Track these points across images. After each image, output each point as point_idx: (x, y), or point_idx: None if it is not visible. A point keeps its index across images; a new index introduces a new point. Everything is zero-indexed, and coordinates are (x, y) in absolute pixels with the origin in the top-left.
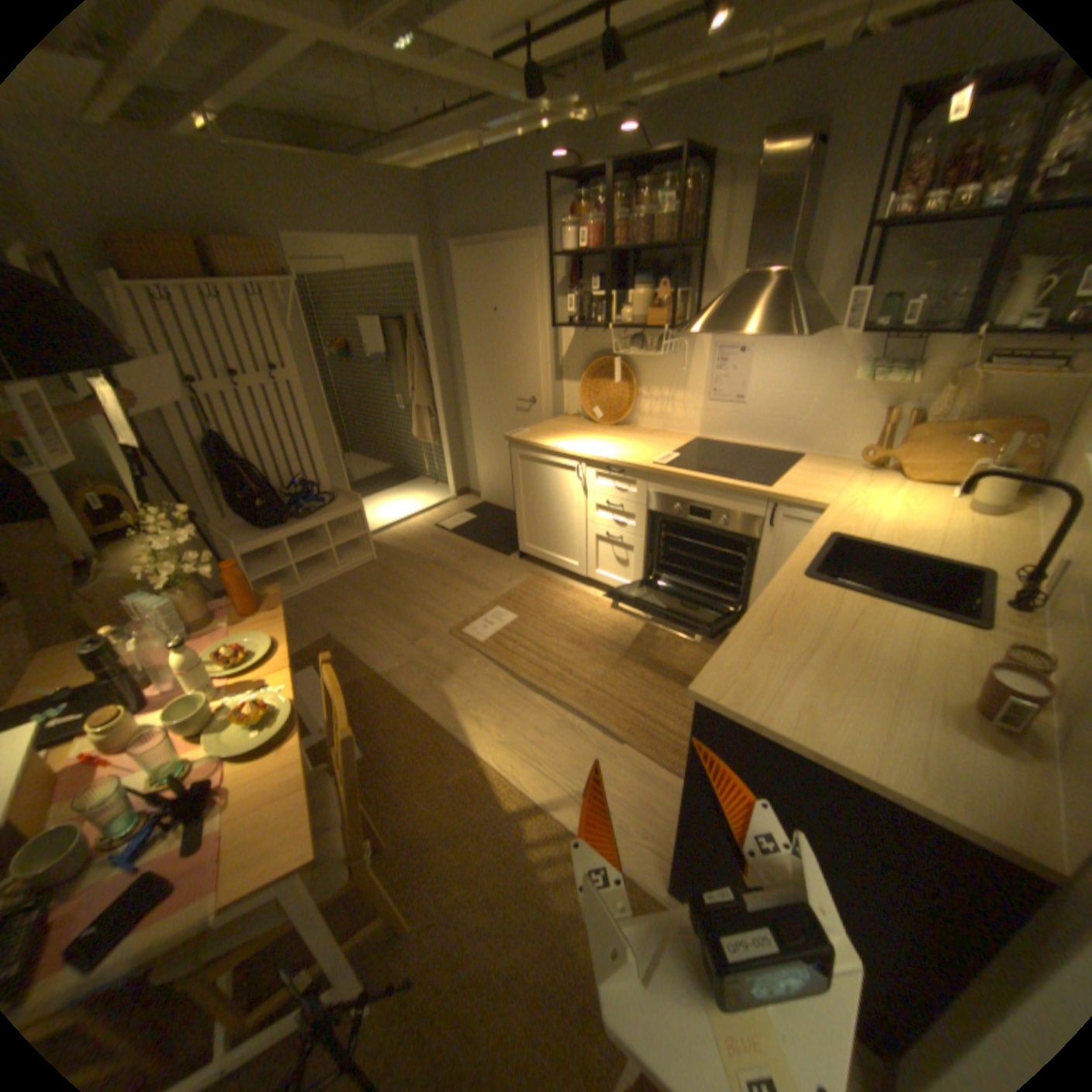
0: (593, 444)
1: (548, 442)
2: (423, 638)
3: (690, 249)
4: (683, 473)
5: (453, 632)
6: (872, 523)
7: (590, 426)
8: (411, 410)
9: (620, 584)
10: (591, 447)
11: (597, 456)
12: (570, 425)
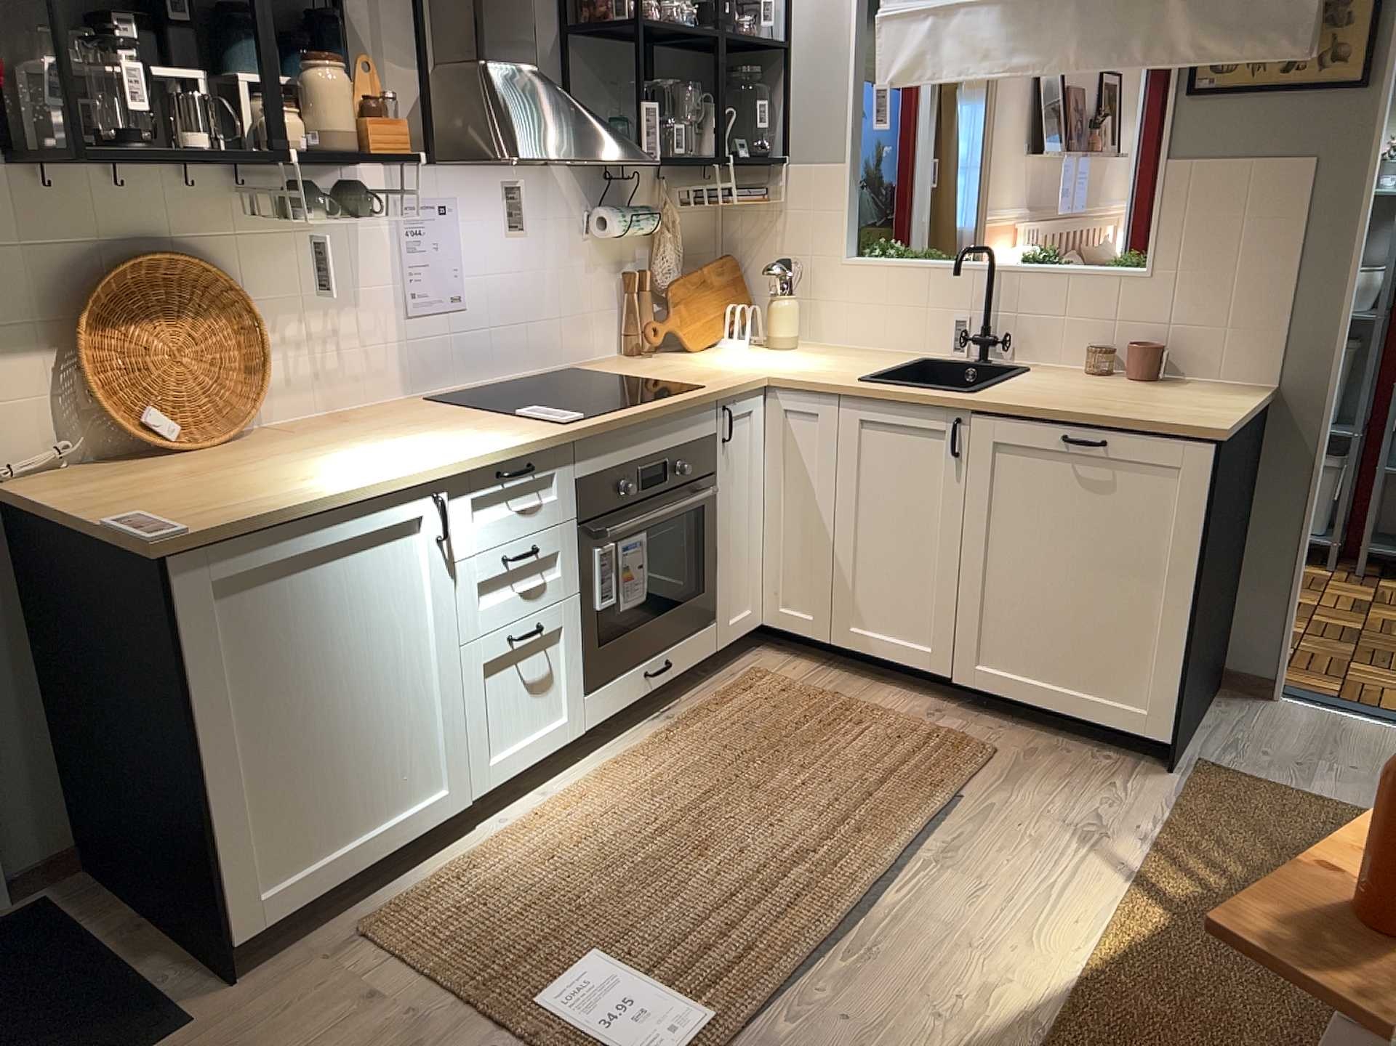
0: (374, 456)
1: (297, 493)
2: None
3: (311, 4)
4: (622, 412)
5: None
6: (821, 370)
7: (184, 460)
8: None
9: (547, 740)
10: (403, 458)
11: (479, 455)
12: (136, 477)
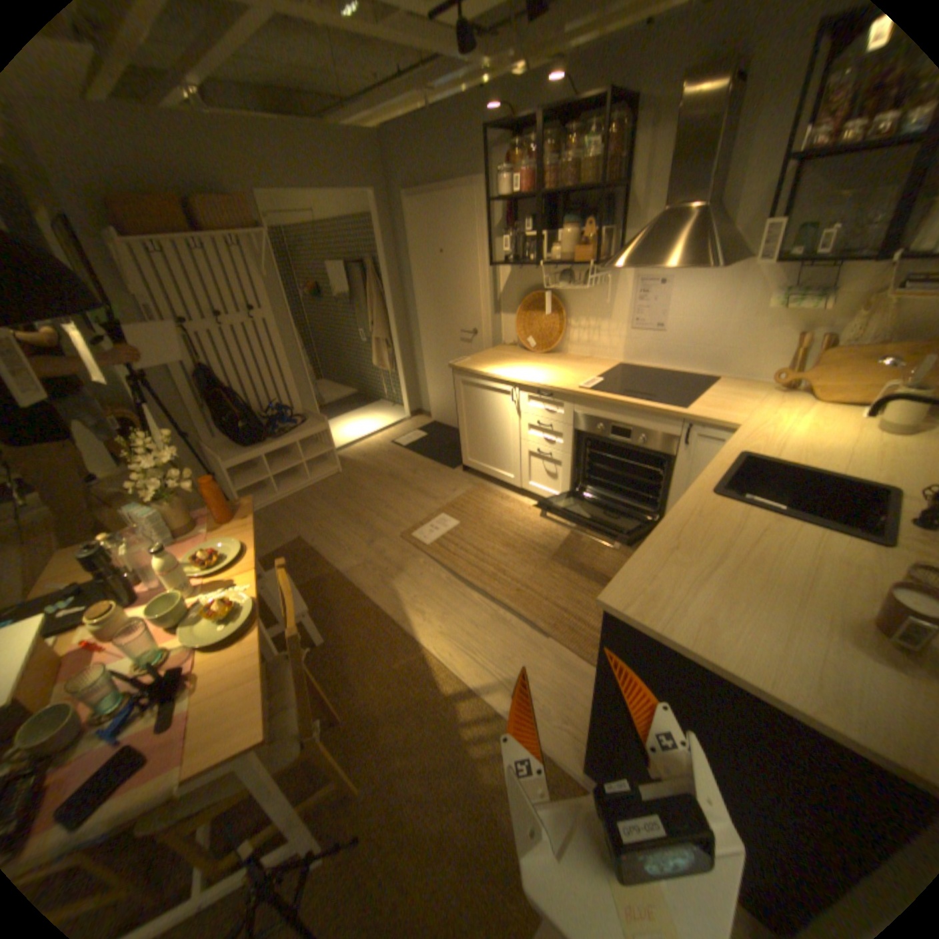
0: (526, 370)
1: (486, 369)
2: (378, 540)
3: (614, 189)
4: (605, 396)
5: (403, 535)
6: (781, 442)
7: (525, 353)
8: (371, 342)
9: (550, 494)
10: (524, 373)
11: (529, 382)
12: (506, 353)
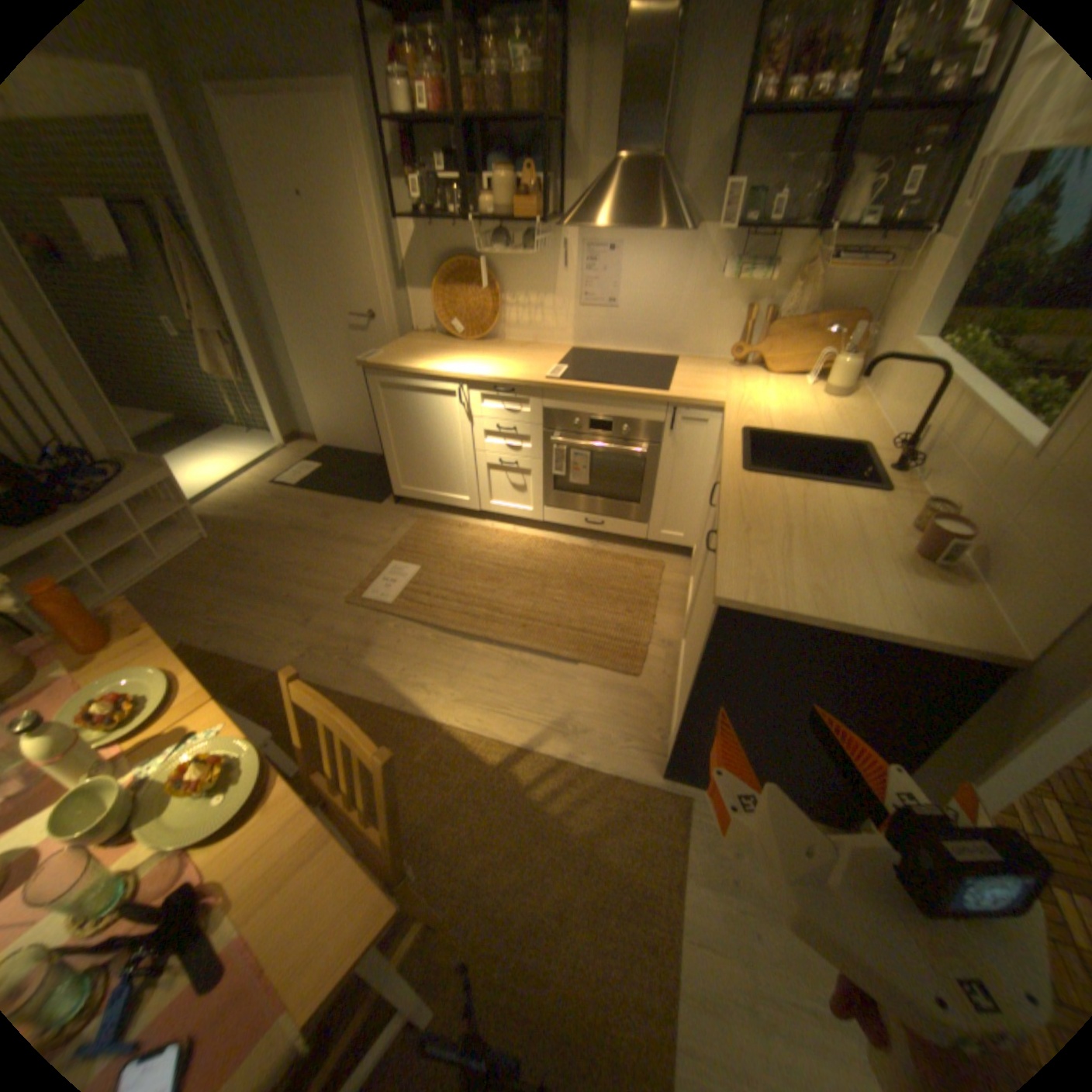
0: (470, 361)
1: (415, 363)
2: (316, 614)
3: (548, 125)
4: (581, 384)
5: (351, 599)
6: (764, 415)
7: (453, 341)
8: (189, 336)
9: (519, 510)
10: (469, 366)
11: (482, 375)
12: (429, 342)
